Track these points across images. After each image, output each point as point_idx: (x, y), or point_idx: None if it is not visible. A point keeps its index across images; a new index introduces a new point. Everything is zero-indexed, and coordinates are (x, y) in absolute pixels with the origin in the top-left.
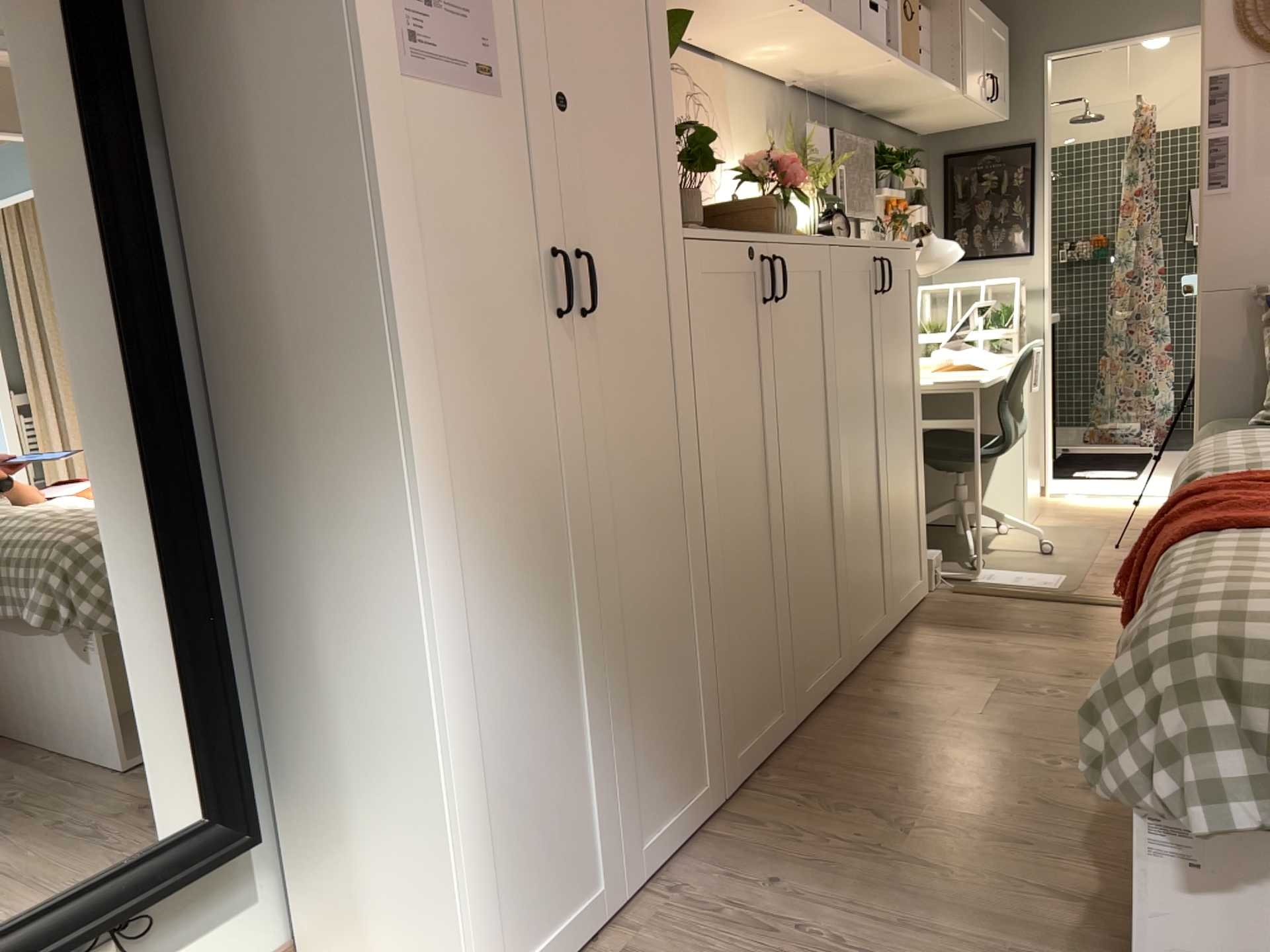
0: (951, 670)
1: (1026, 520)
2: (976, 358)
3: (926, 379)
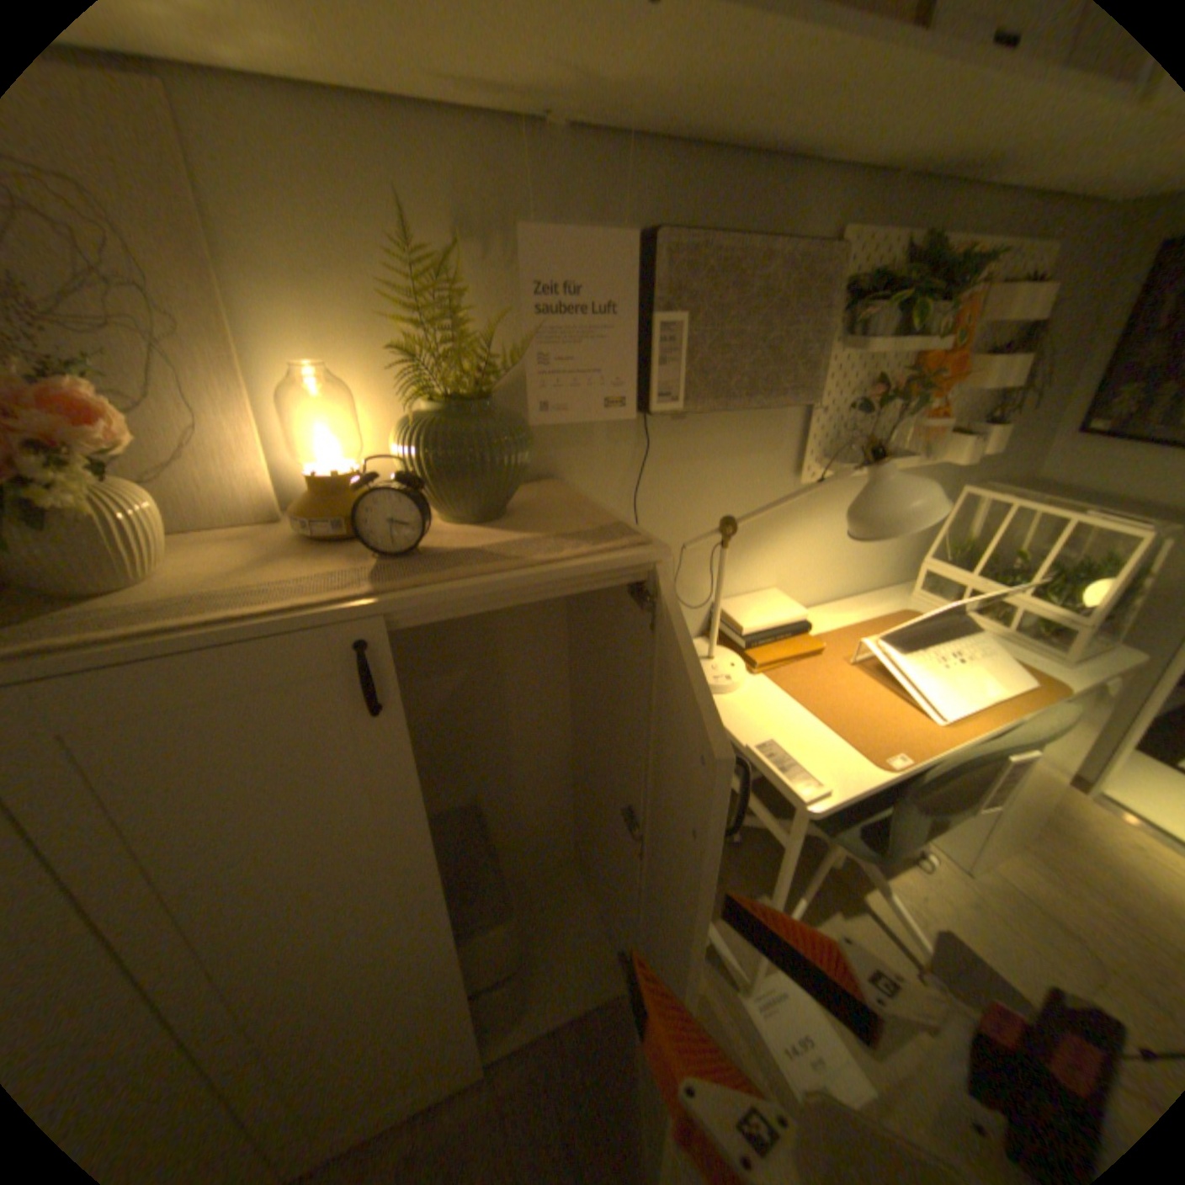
0: None
1: (987, 871)
2: (940, 686)
3: (756, 731)
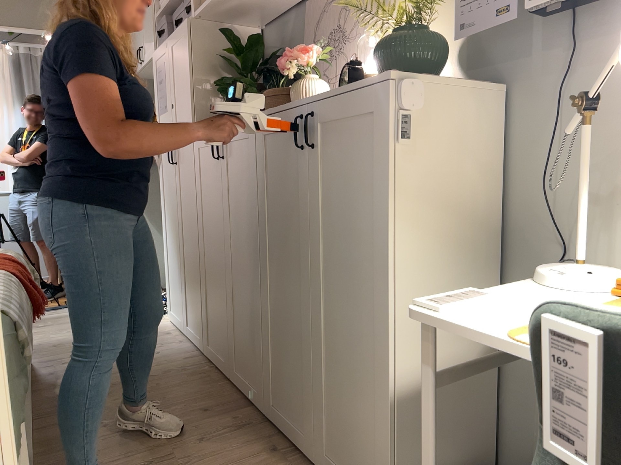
0: (217, 459)
1: None
2: None
3: (506, 302)
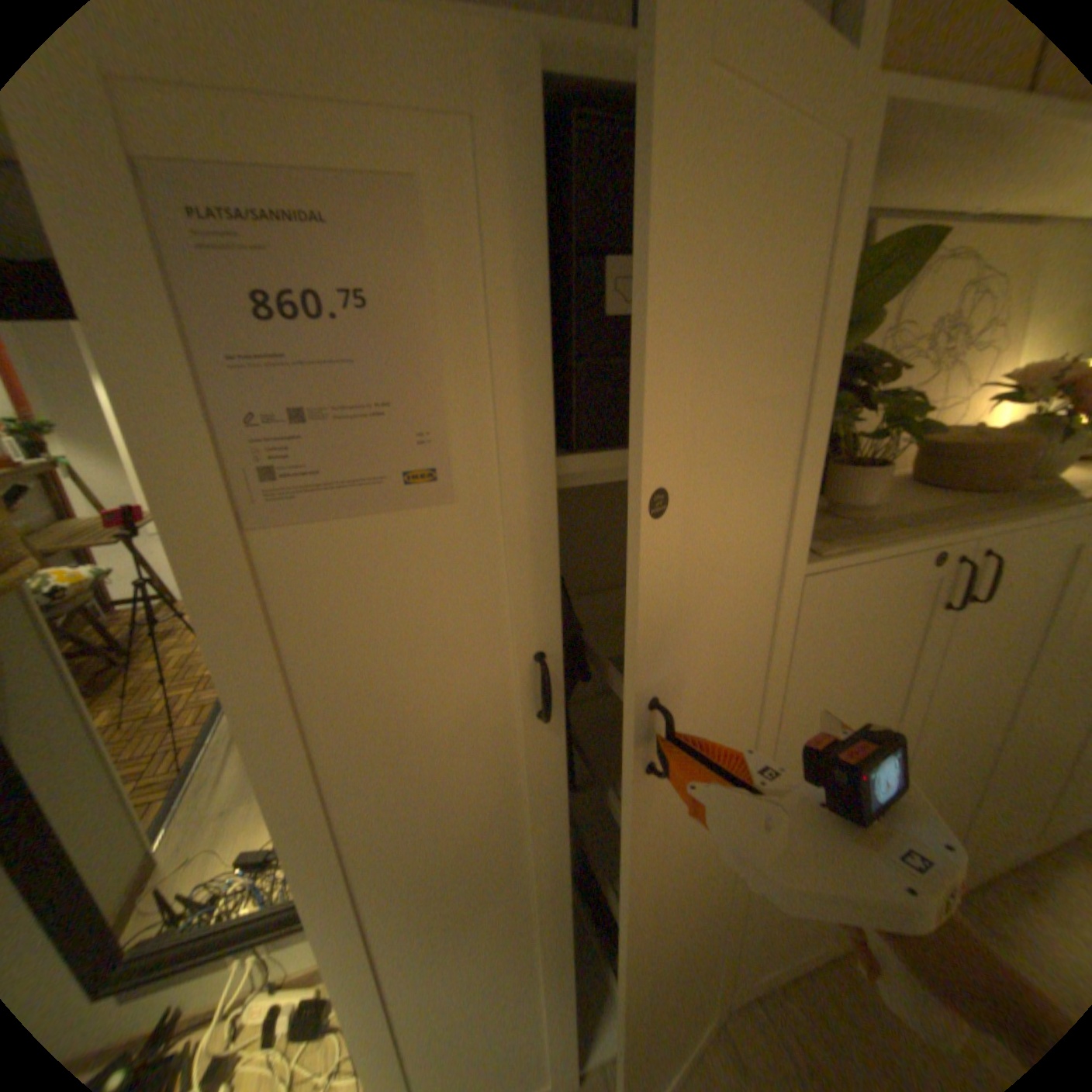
0: None
1: None
2: None
3: None
